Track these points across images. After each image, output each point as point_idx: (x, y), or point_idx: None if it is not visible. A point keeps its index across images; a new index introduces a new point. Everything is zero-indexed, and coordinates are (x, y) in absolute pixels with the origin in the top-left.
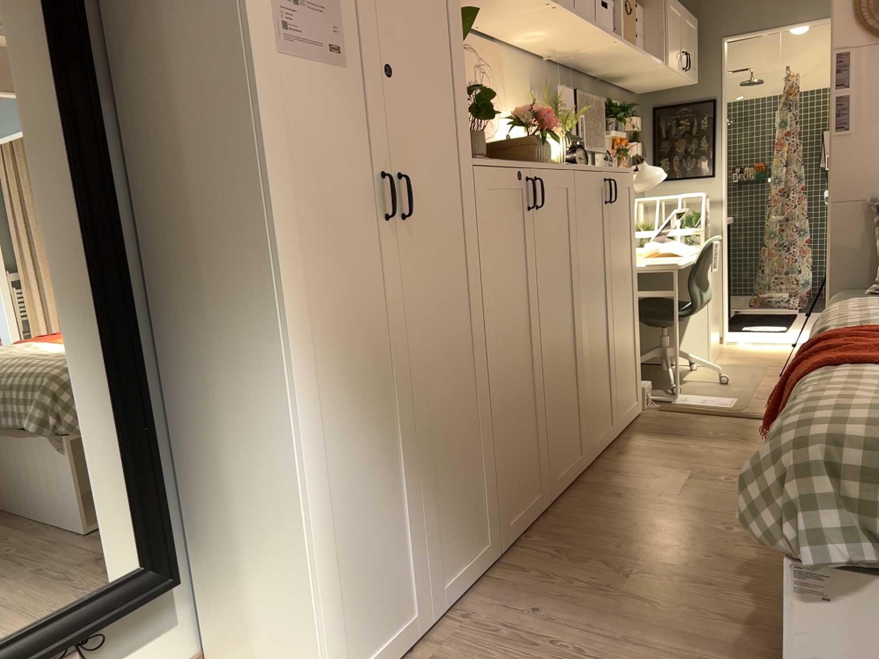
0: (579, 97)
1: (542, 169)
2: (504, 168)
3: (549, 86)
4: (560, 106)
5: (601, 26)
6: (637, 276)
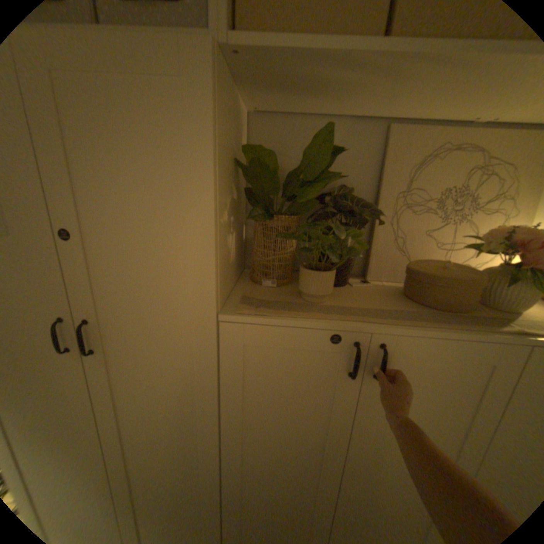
0: None
1: (406, 337)
2: (293, 329)
3: None
4: None
5: None
6: None
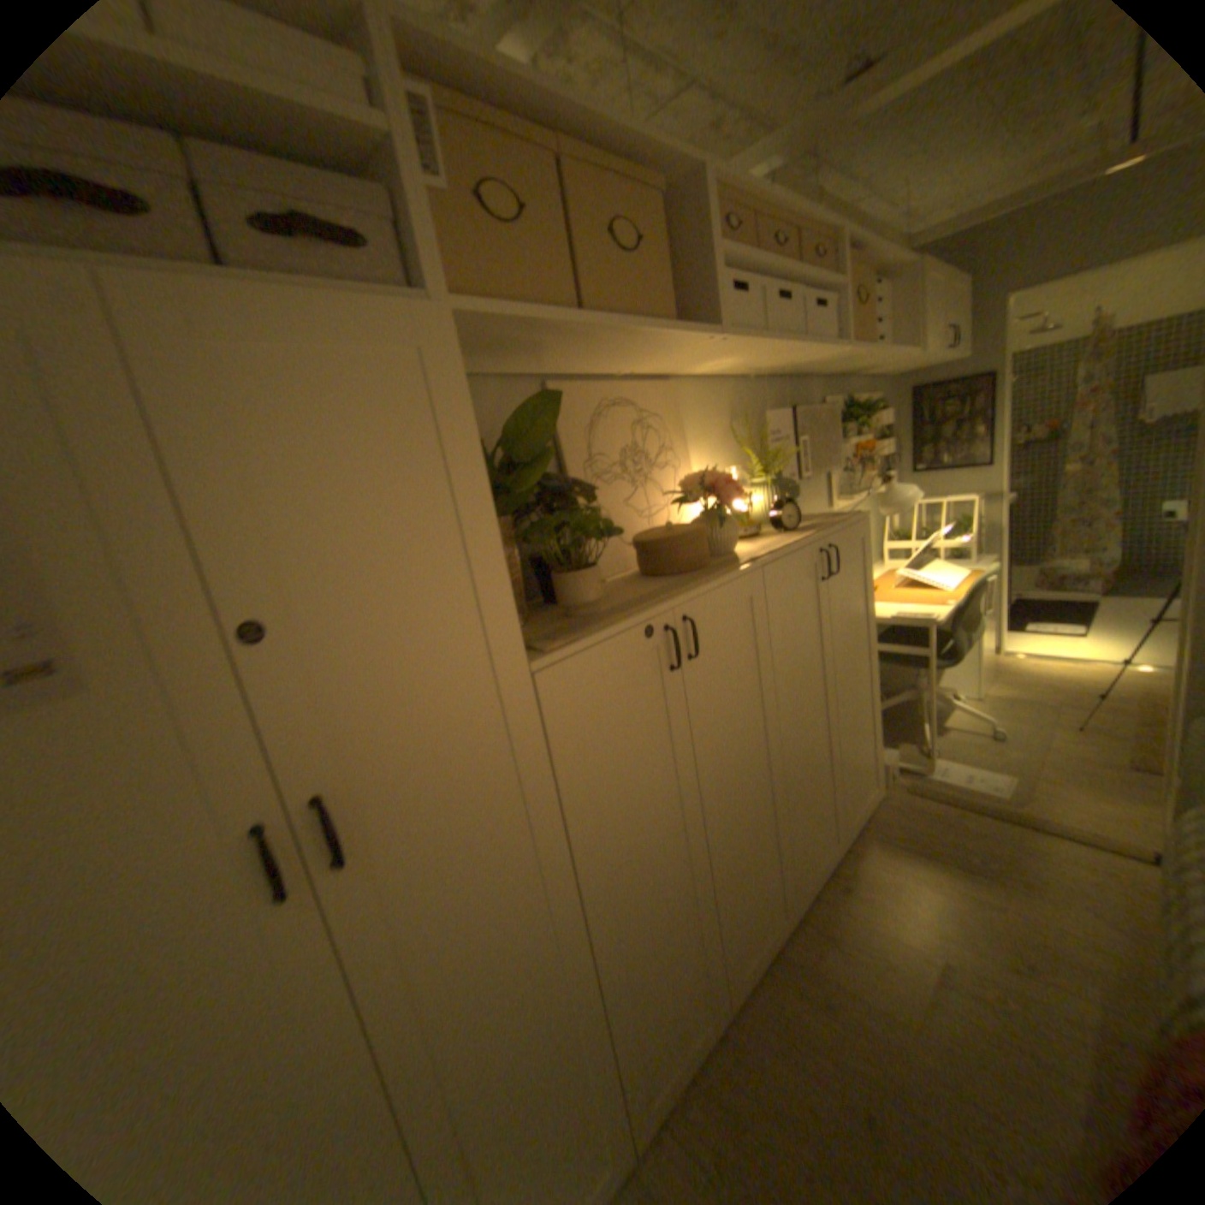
0: (806, 405)
1: (695, 599)
2: (611, 638)
3: (758, 409)
4: (771, 436)
5: (818, 332)
6: (875, 643)
